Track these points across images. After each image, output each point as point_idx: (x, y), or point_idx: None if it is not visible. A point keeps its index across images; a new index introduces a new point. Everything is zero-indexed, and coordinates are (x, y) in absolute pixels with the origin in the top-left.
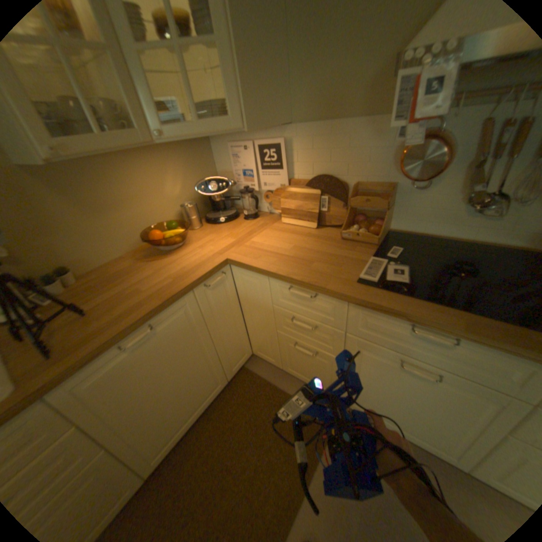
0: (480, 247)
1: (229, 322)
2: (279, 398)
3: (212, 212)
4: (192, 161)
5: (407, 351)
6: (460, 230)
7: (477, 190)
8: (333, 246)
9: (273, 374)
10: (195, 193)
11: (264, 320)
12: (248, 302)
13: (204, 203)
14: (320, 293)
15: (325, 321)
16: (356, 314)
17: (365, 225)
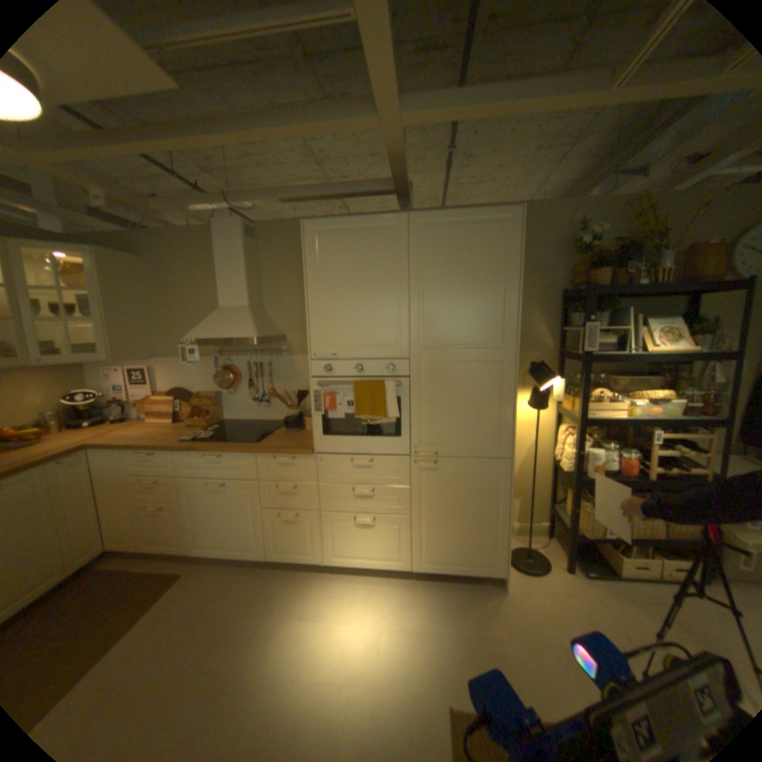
0: (265, 423)
1: (78, 506)
2: (127, 579)
3: (74, 422)
4: (60, 380)
5: (206, 475)
6: (257, 415)
7: (258, 394)
8: (177, 431)
9: (126, 566)
10: (57, 405)
11: (116, 499)
12: (101, 485)
13: (67, 415)
14: (153, 452)
15: (161, 475)
16: (176, 461)
17: (203, 417)
